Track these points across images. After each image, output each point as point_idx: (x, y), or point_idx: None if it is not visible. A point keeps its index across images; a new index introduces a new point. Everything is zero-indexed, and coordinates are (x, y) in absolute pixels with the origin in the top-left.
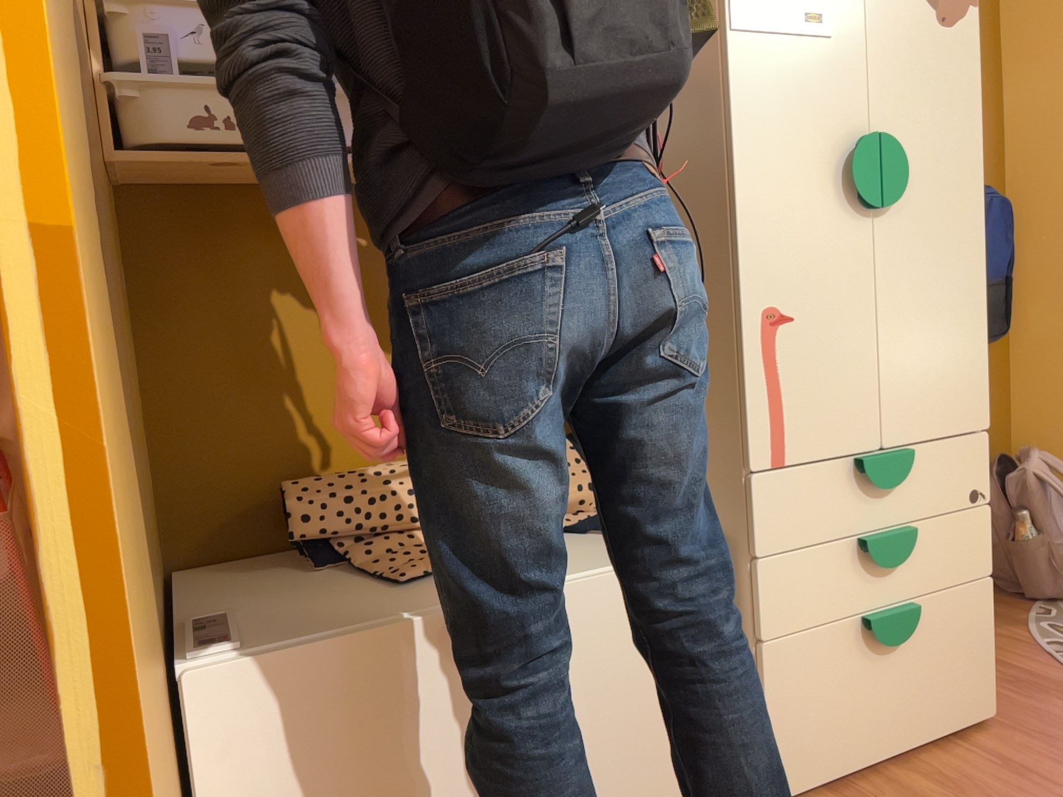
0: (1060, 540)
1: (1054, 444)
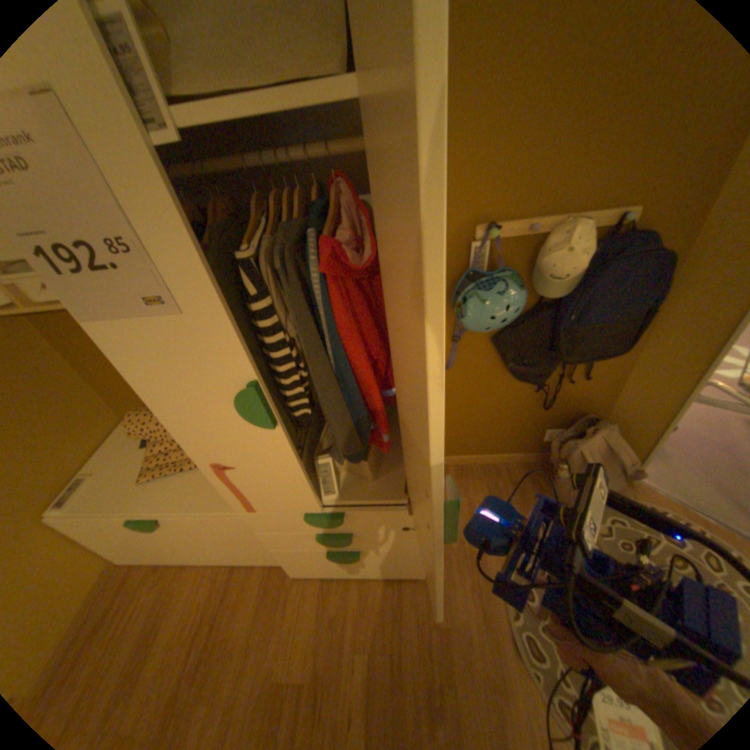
0: (621, 464)
1: (643, 421)
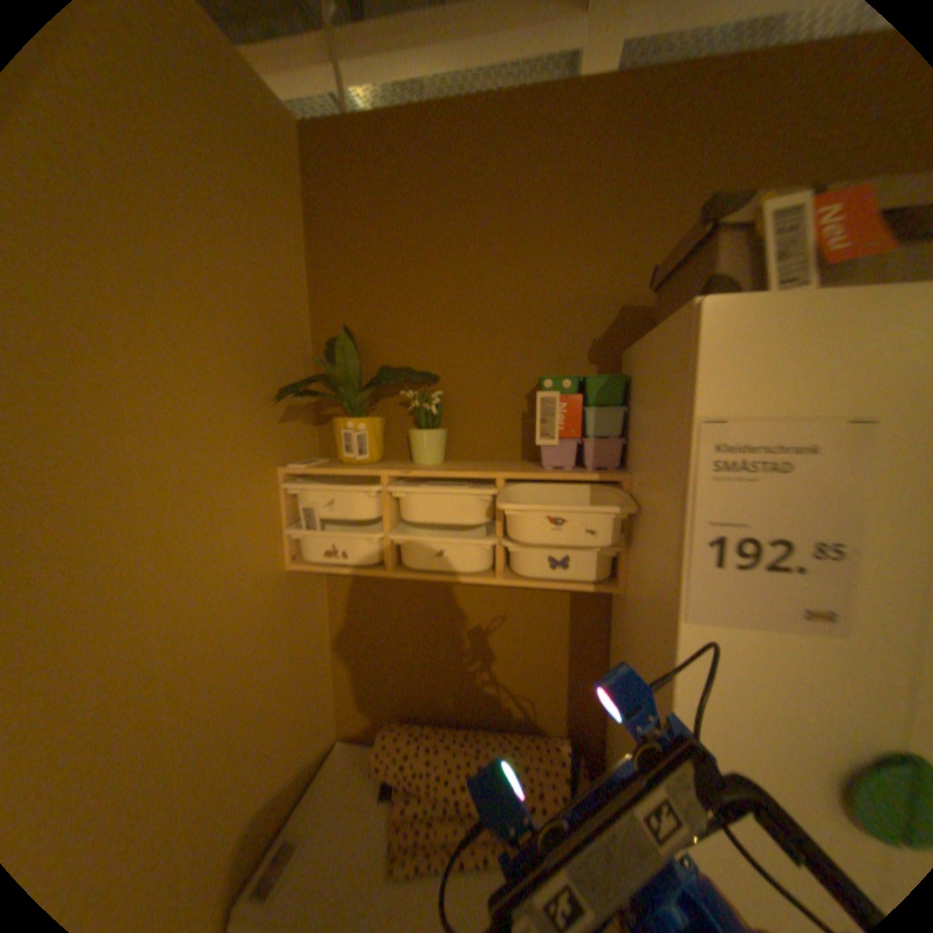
0: None
1: None
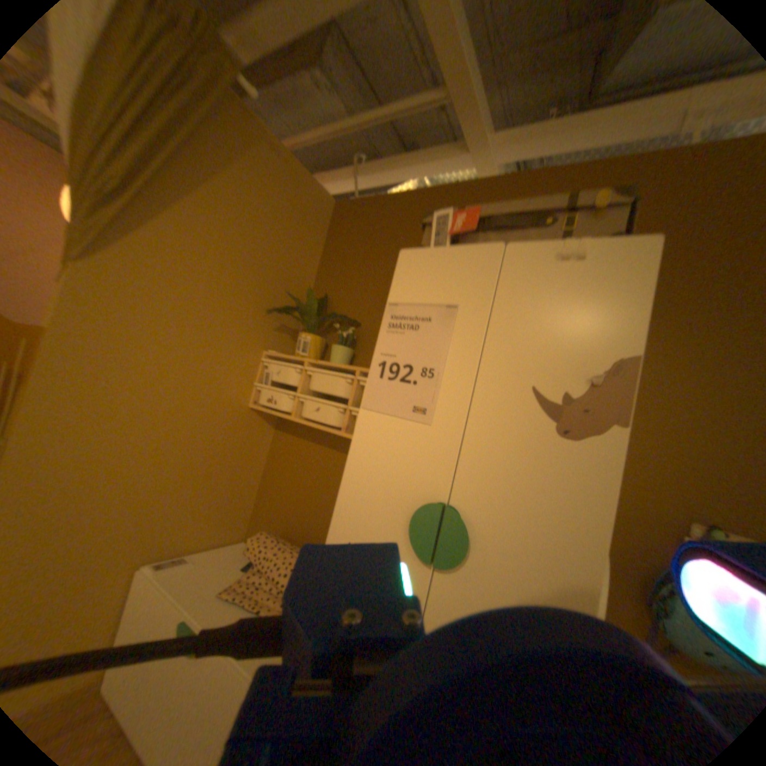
0: None
1: None
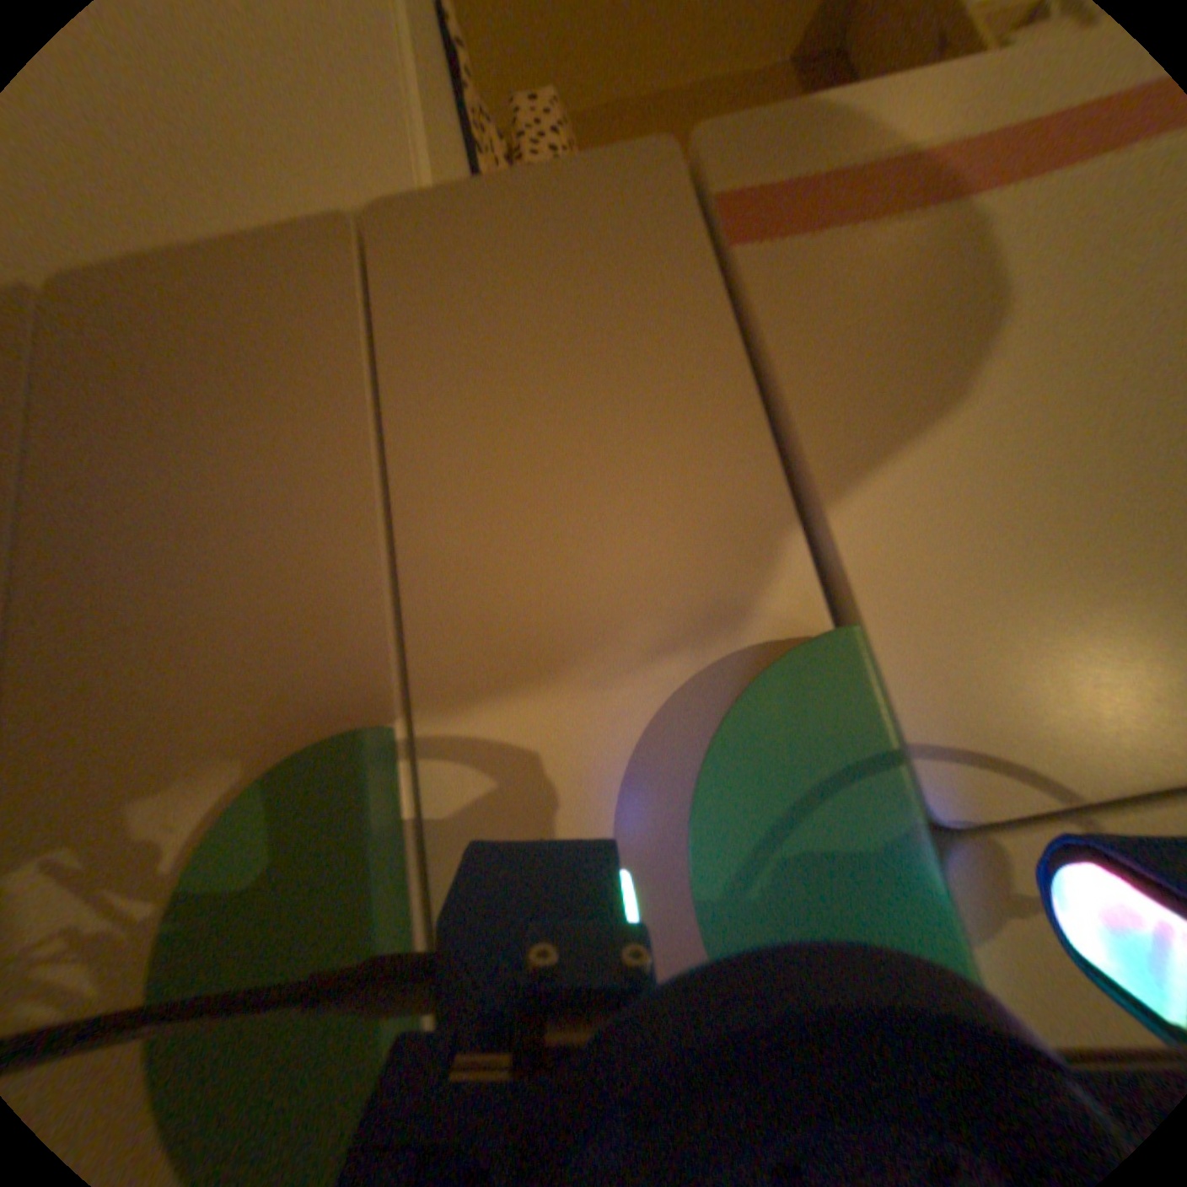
0: None
1: None
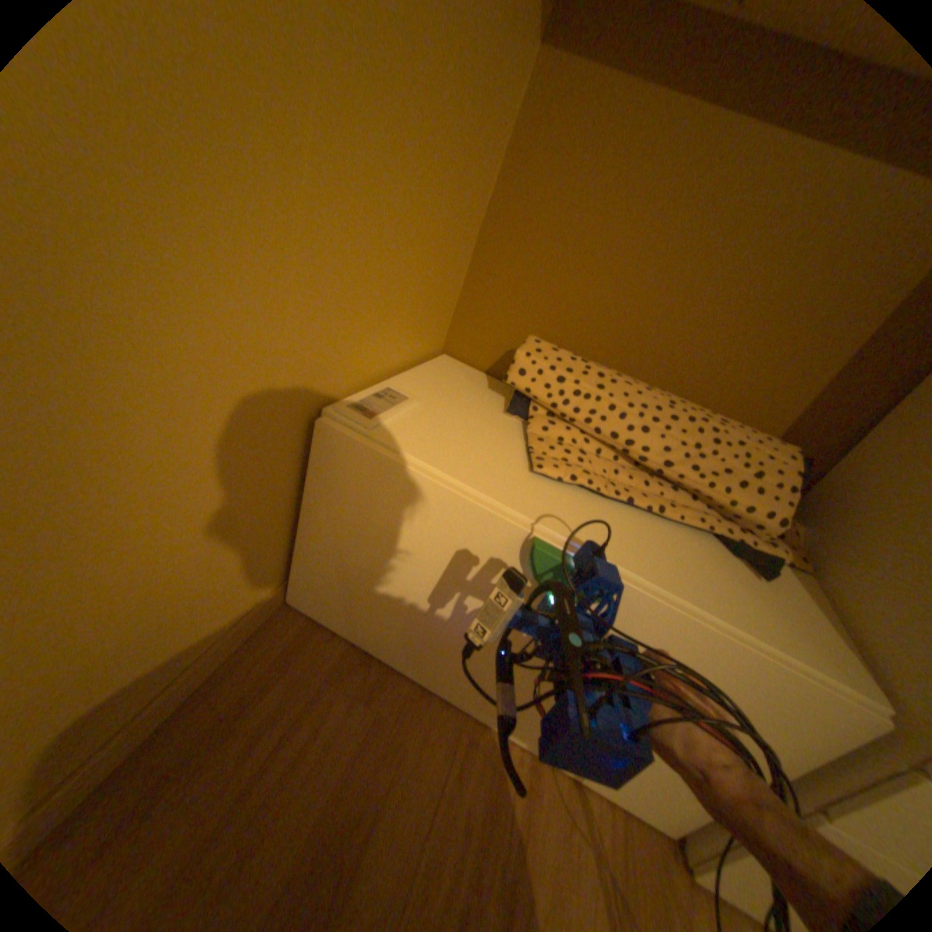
0: None
1: None
